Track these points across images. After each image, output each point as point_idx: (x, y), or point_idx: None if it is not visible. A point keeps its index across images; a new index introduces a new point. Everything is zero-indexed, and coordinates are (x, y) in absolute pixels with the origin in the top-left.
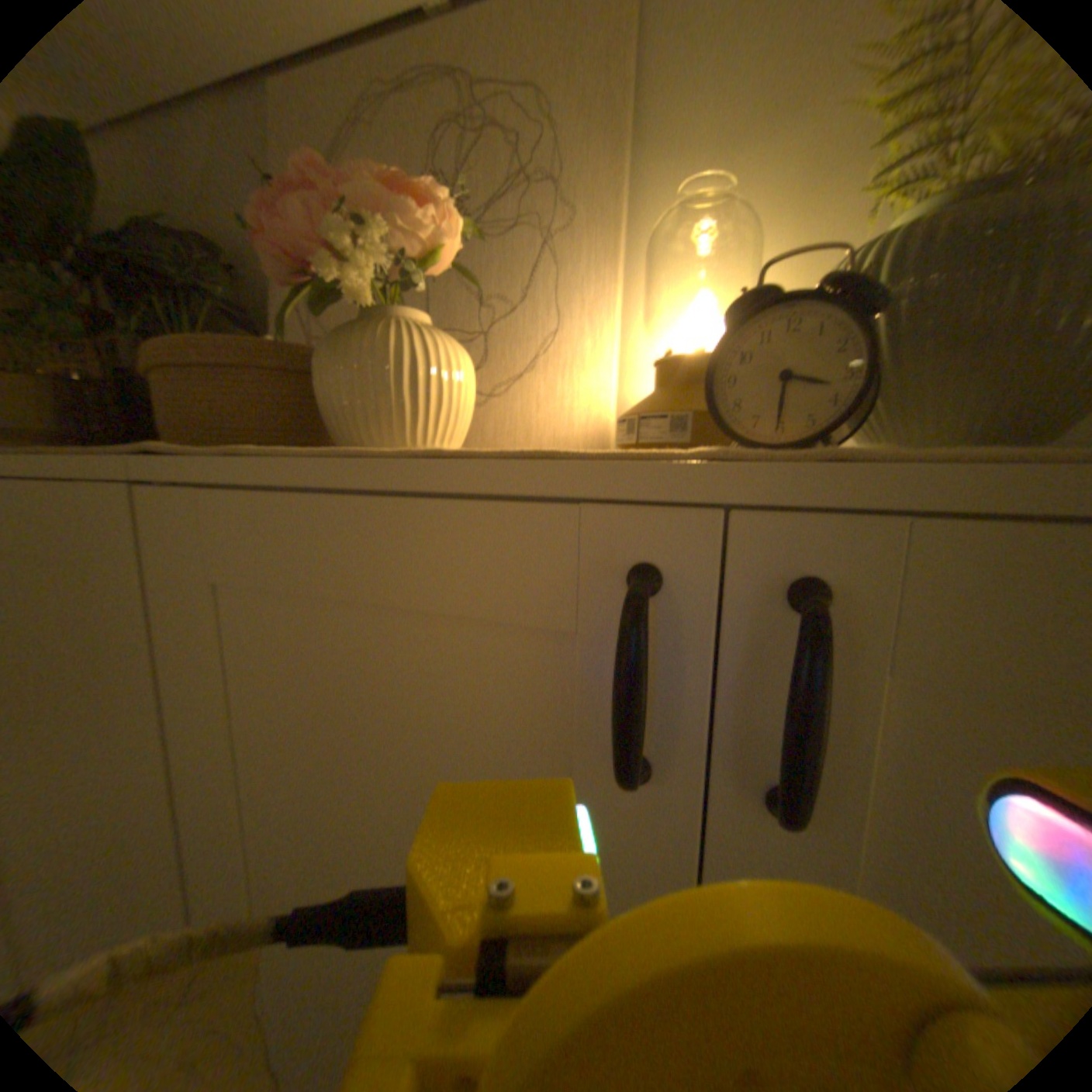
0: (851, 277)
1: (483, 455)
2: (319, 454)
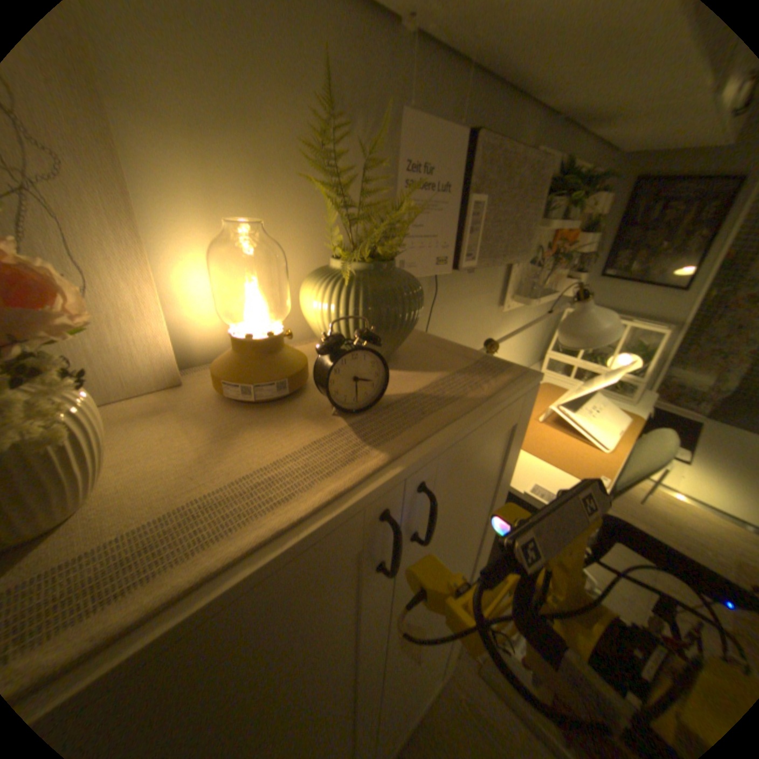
0: (370, 337)
1: (307, 519)
2: (180, 605)
